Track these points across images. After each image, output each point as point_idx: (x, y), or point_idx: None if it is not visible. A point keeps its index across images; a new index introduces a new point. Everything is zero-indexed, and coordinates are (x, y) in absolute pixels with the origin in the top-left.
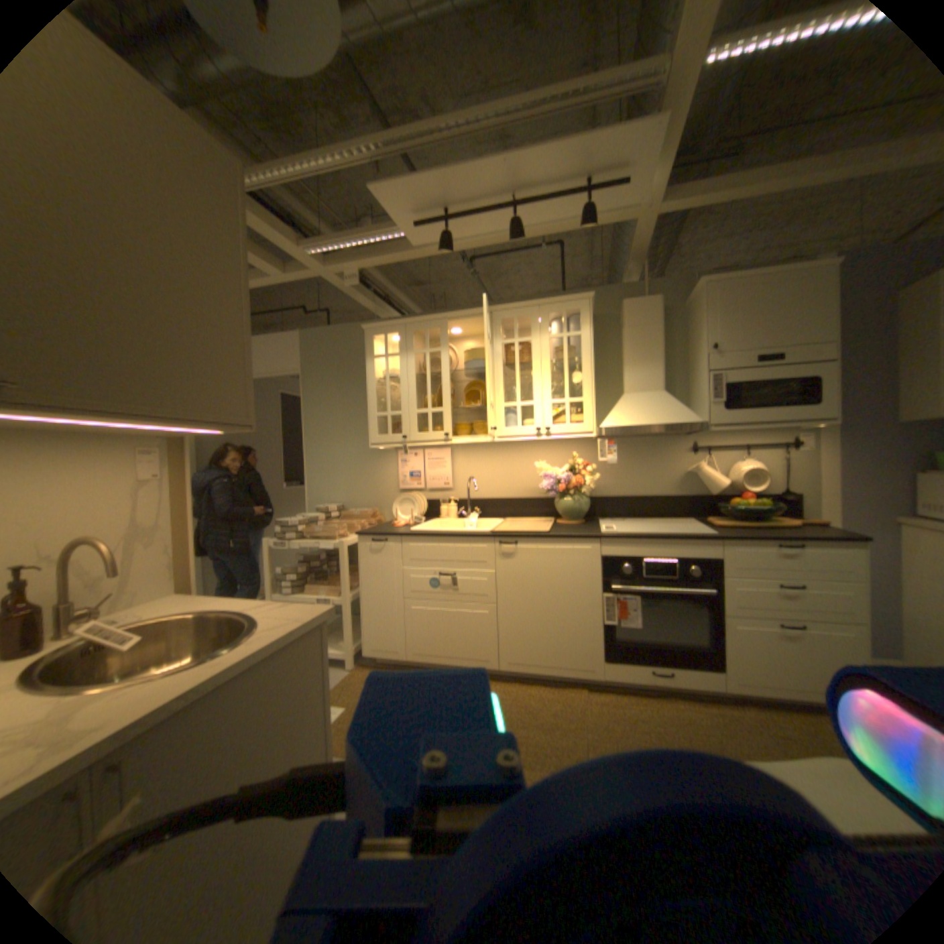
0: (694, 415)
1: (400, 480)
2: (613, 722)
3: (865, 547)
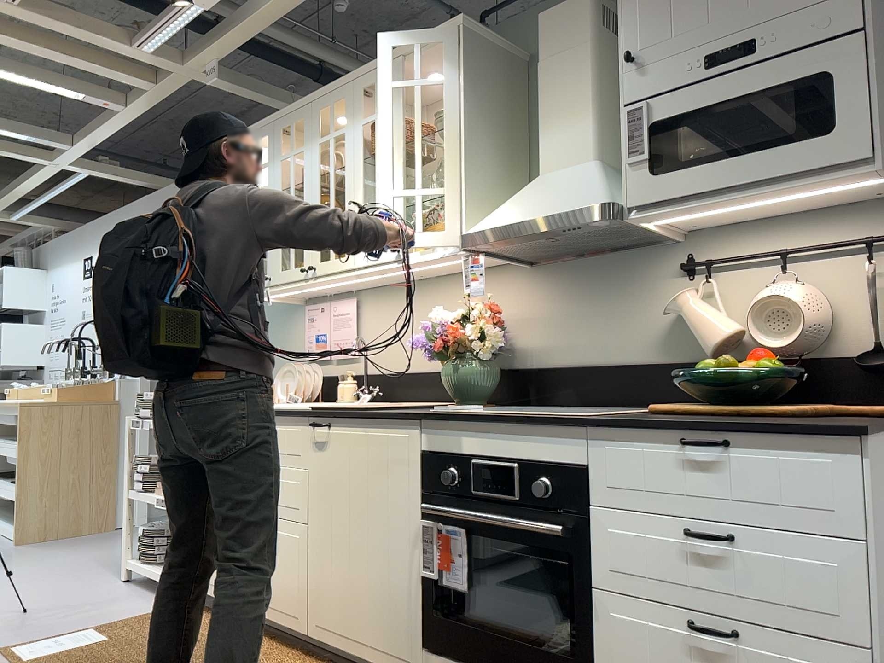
0: (603, 193)
1: (306, 348)
2: None
3: (863, 447)
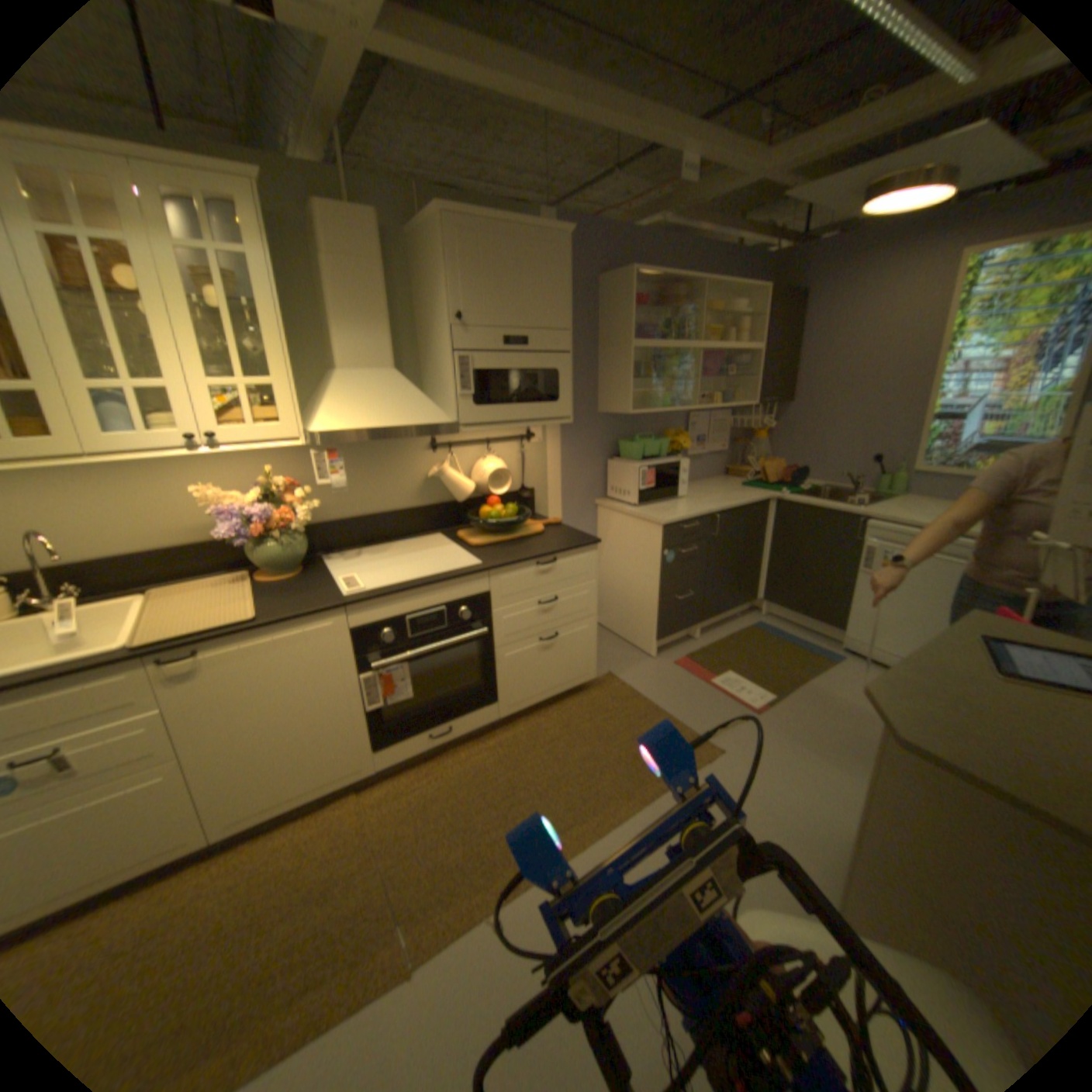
0: (442, 414)
1: None
2: (402, 825)
3: (596, 550)
